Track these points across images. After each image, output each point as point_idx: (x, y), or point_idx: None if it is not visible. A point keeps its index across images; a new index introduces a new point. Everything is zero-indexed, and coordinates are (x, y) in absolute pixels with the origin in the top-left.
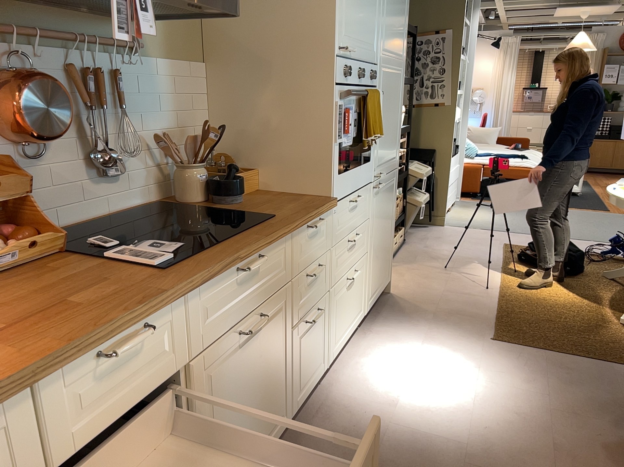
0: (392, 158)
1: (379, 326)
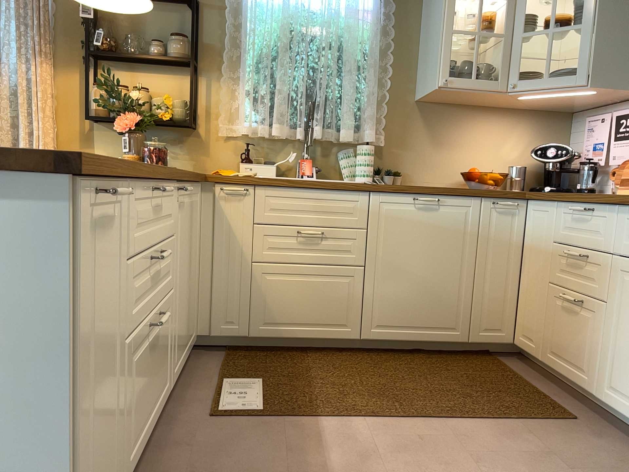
0: None
1: None
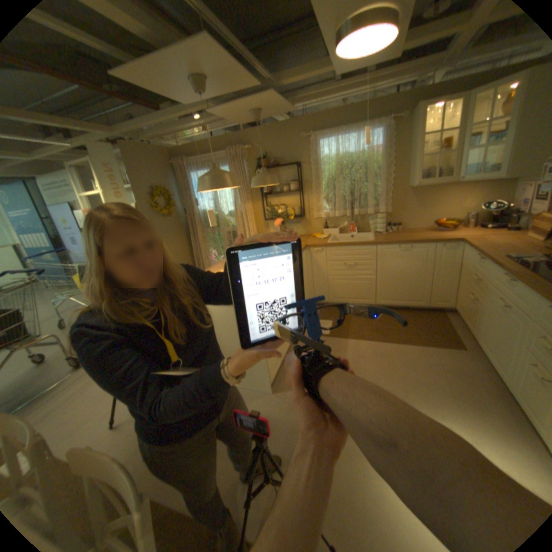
0: None
1: None
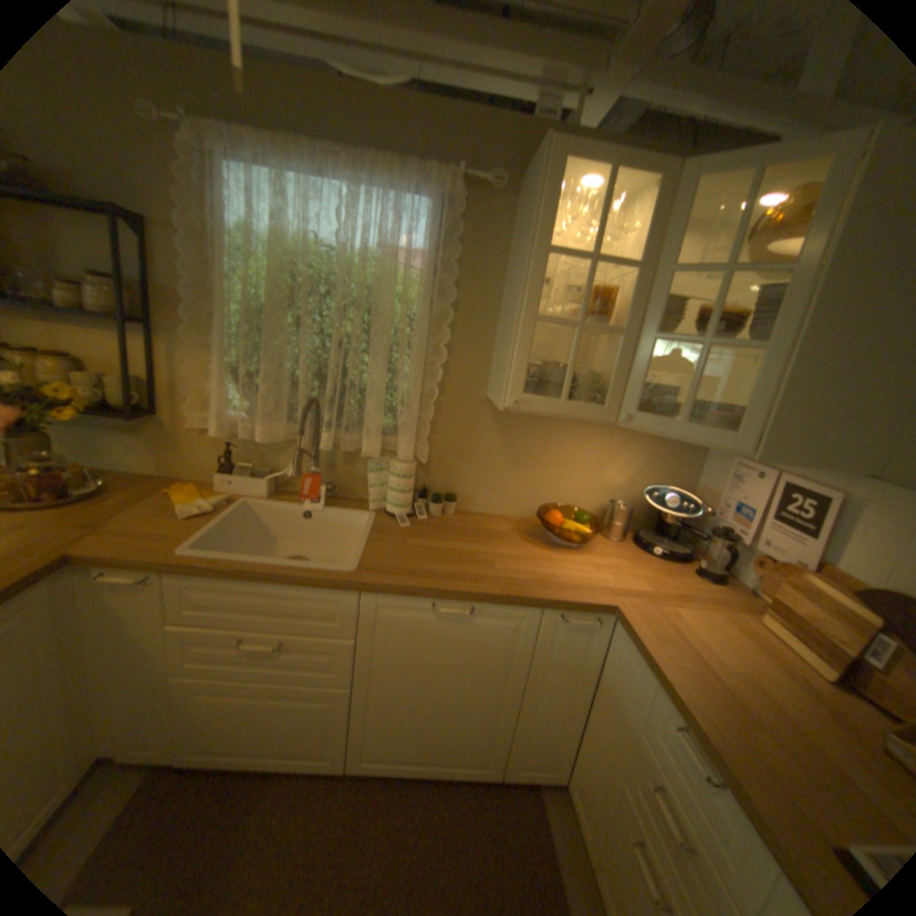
0: None
1: None
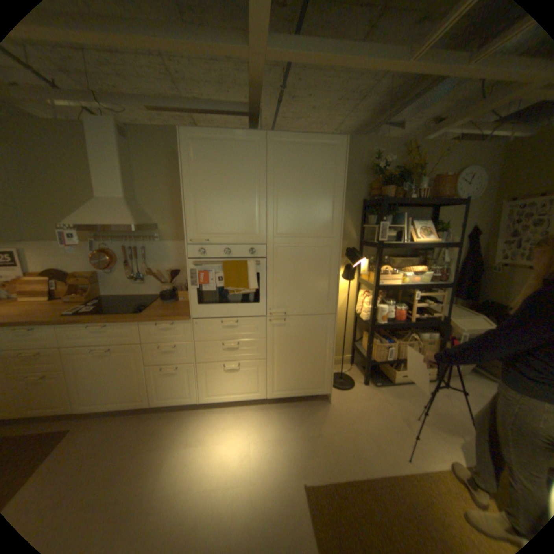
0: (316, 306)
1: (276, 413)
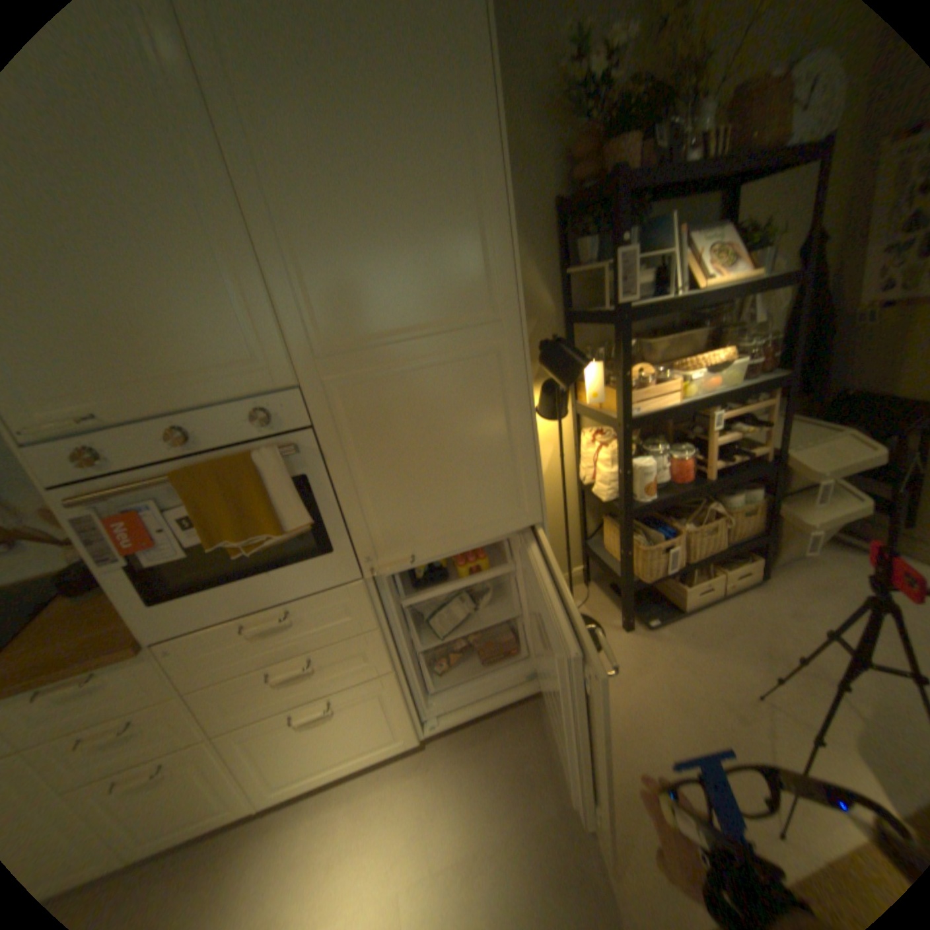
0: (491, 517)
1: (449, 769)
